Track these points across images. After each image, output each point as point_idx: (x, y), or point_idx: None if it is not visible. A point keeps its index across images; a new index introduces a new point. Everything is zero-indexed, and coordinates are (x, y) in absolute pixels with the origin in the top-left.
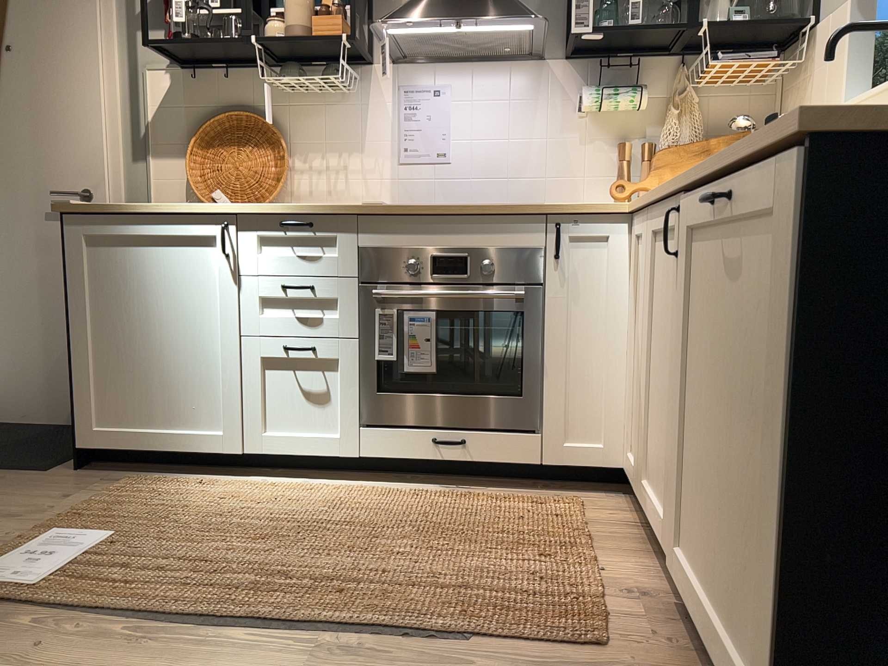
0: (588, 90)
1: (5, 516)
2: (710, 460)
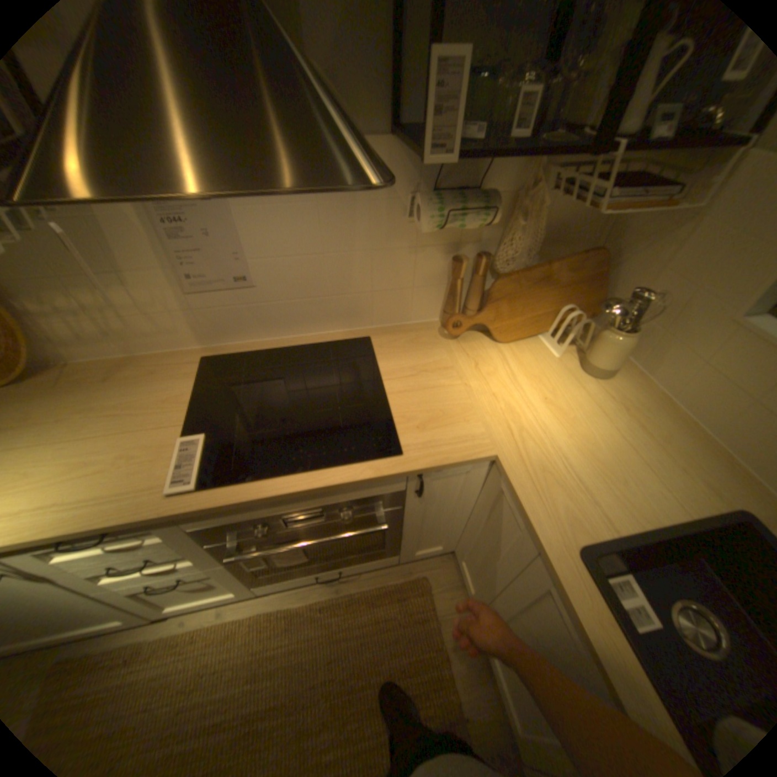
0: (429, 201)
1: None
2: None
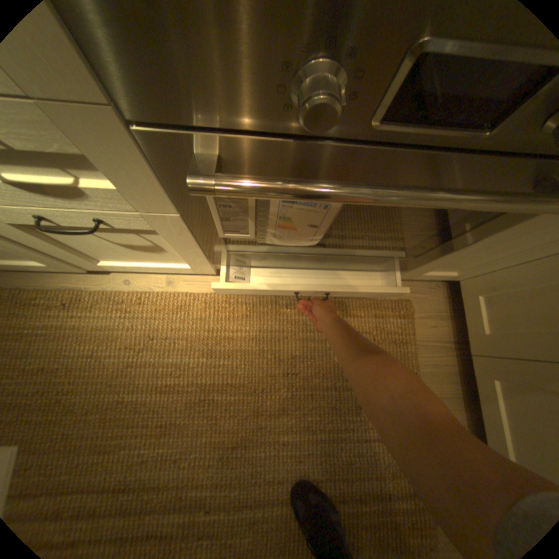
0: None
1: None
2: None
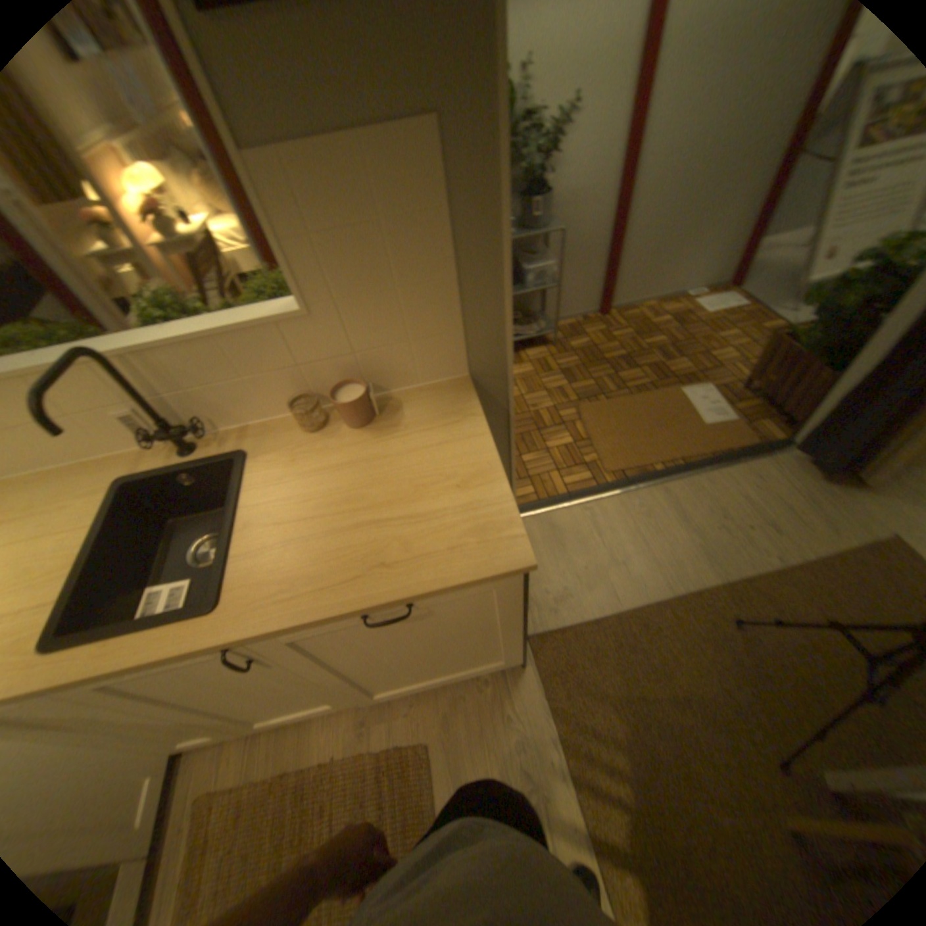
0: None
1: None
2: (389, 673)
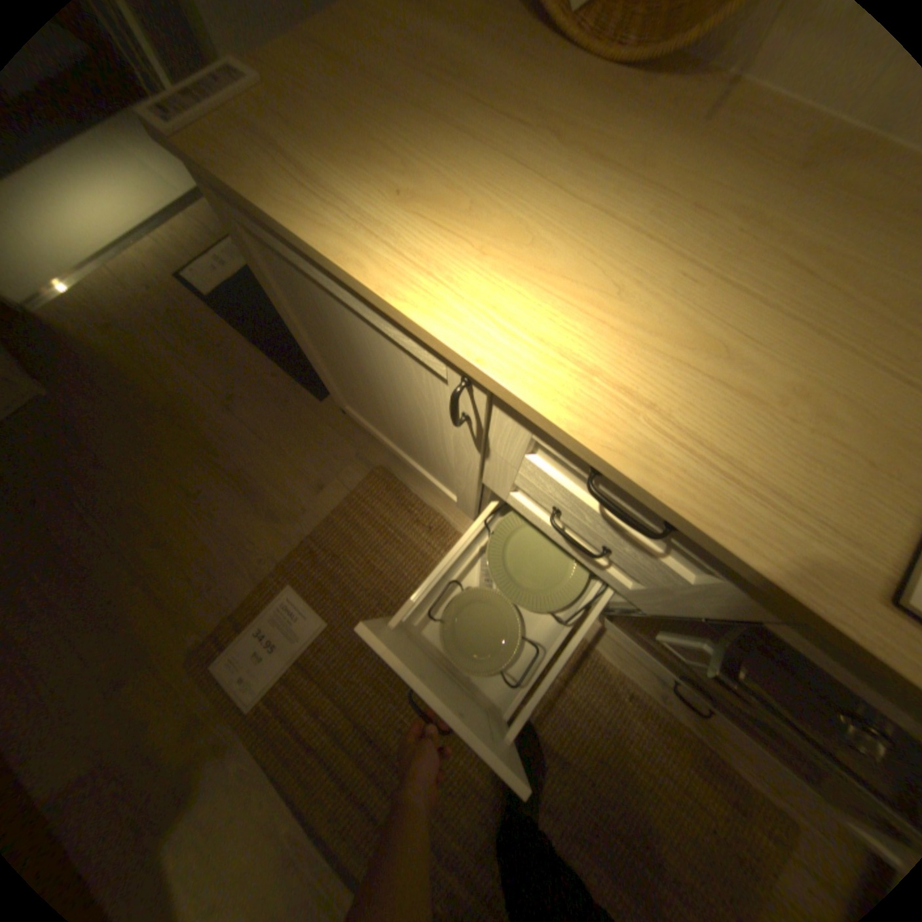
0: None
1: (268, 508)
2: None
